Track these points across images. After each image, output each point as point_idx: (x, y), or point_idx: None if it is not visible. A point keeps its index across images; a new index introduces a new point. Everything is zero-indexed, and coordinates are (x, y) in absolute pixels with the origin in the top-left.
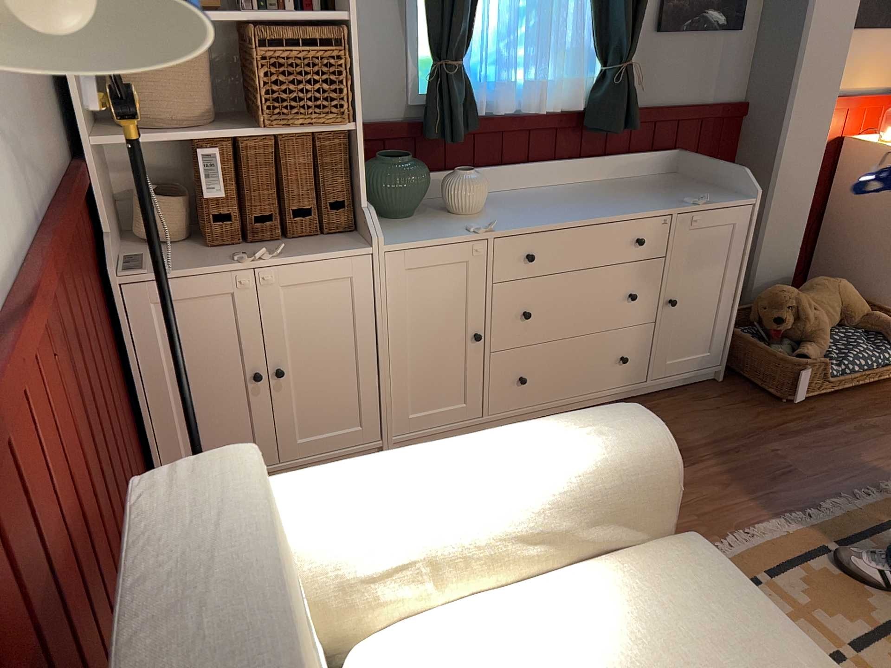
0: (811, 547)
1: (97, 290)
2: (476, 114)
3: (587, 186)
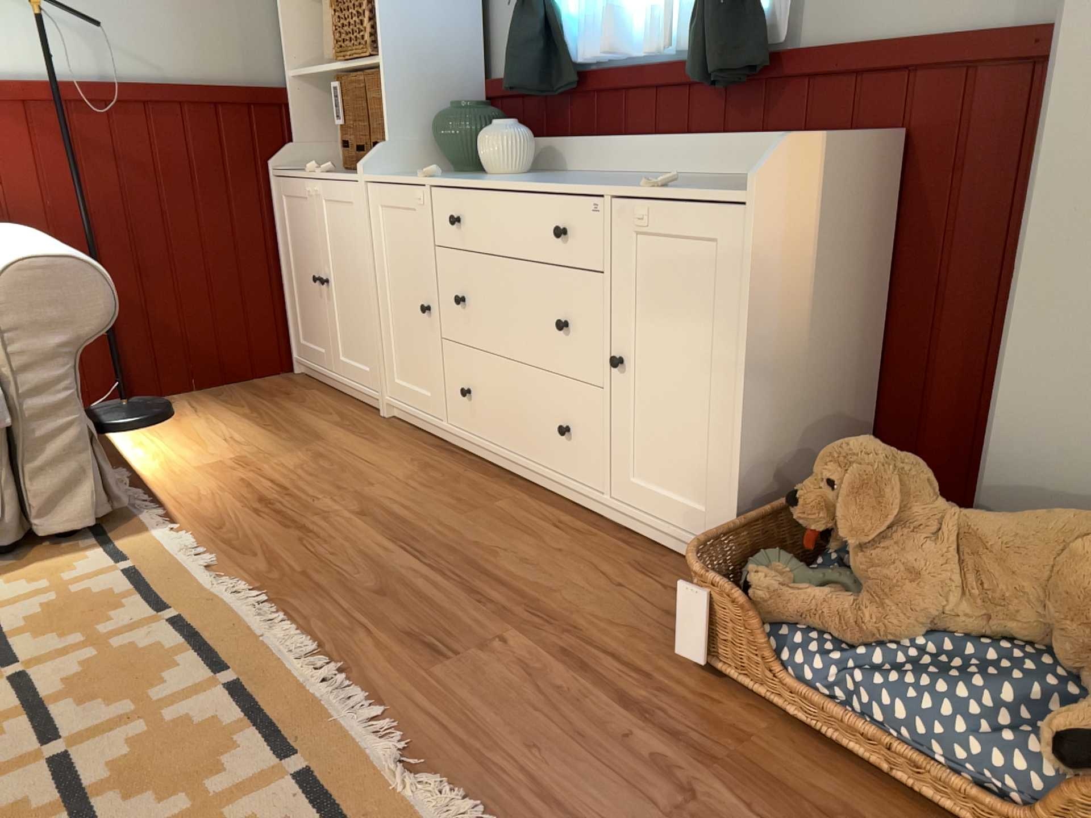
0: (231, 657)
1: (253, 174)
2: (570, 62)
3: (691, 177)
